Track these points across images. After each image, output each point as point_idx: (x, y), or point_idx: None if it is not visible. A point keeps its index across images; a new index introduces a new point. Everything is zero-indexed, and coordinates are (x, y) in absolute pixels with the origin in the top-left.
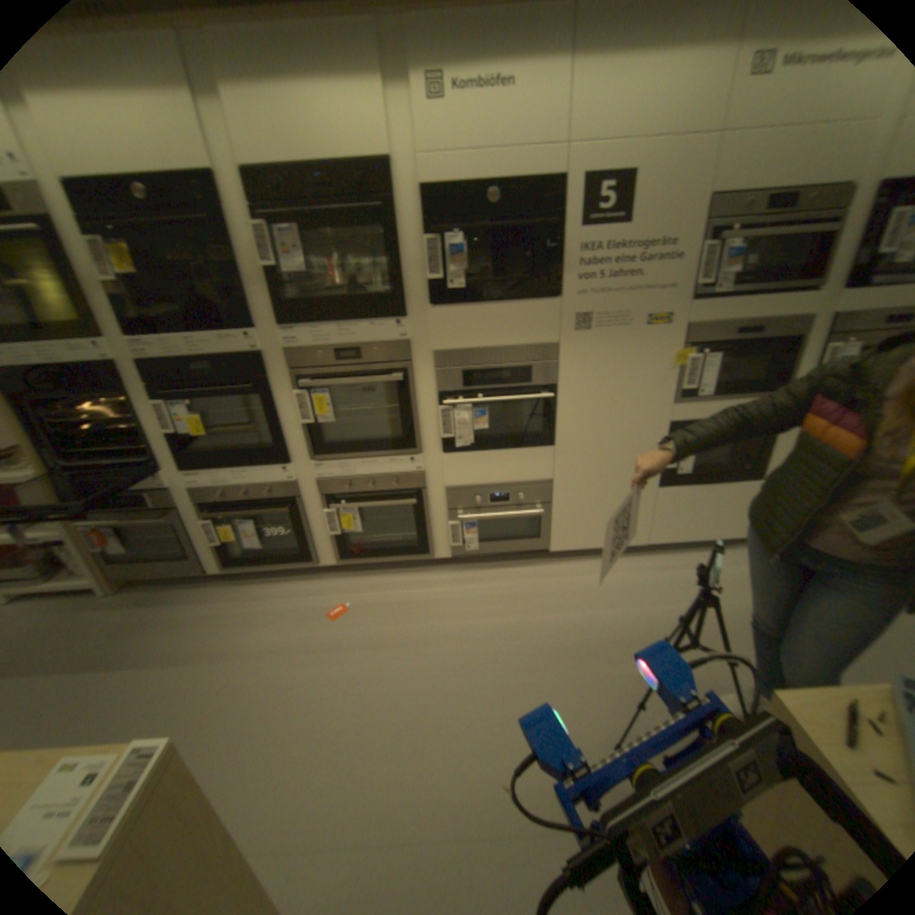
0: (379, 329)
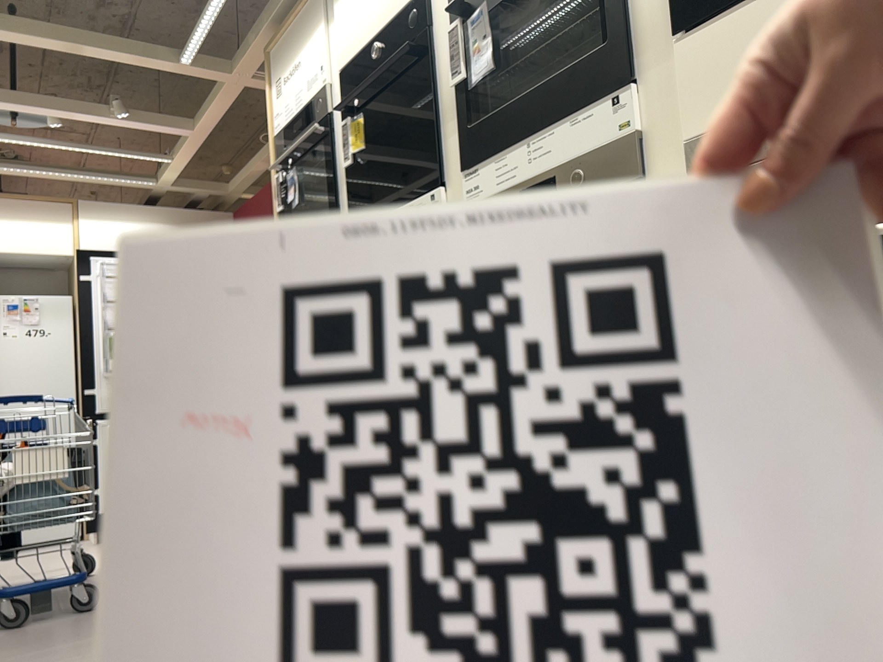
0: (587, 124)
